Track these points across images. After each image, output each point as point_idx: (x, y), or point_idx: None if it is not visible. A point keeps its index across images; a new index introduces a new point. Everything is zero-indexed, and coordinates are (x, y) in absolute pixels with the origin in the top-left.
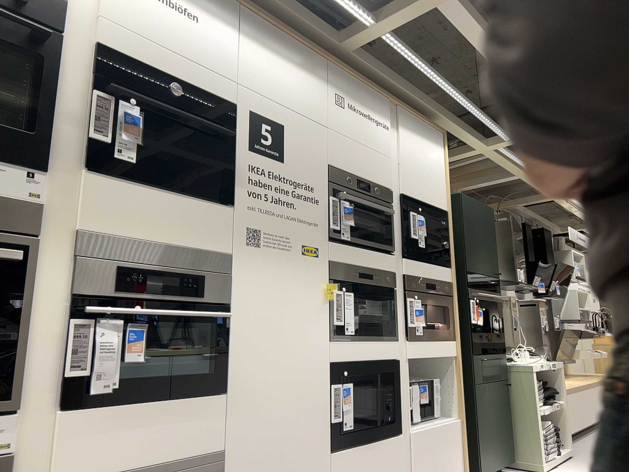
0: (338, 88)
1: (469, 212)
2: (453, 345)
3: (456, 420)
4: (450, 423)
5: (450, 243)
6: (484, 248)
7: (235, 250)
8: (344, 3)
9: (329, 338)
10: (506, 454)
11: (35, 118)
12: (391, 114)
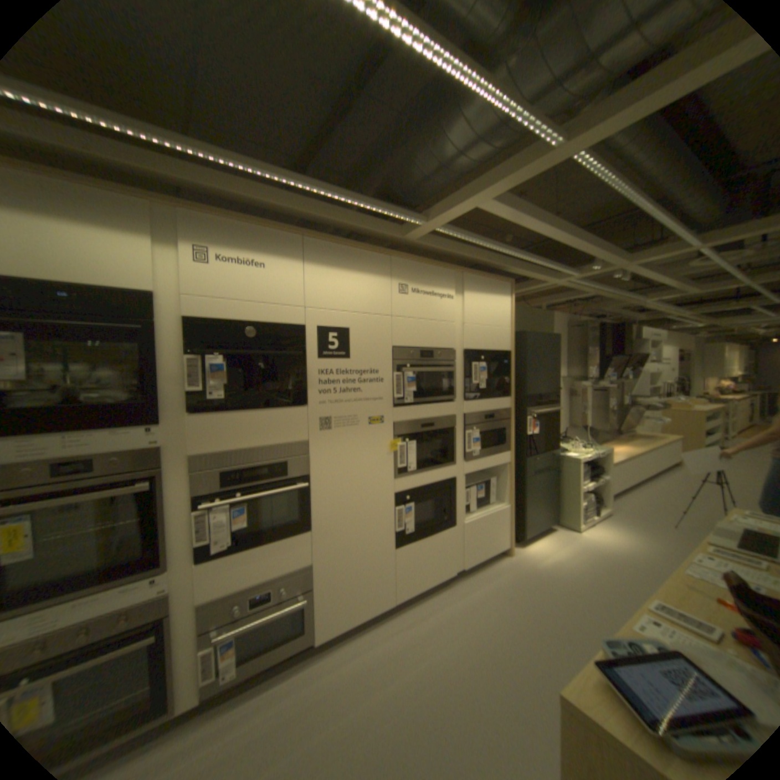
0: (401, 278)
1: (534, 345)
2: (508, 455)
3: (508, 506)
4: (500, 510)
5: (512, 377)
6: (548, 371)
7: (312, 436)
8: (394, 212)
9: (394, 477)
10: (552, 520)
11: (143, 390)
12: (457, 282)
